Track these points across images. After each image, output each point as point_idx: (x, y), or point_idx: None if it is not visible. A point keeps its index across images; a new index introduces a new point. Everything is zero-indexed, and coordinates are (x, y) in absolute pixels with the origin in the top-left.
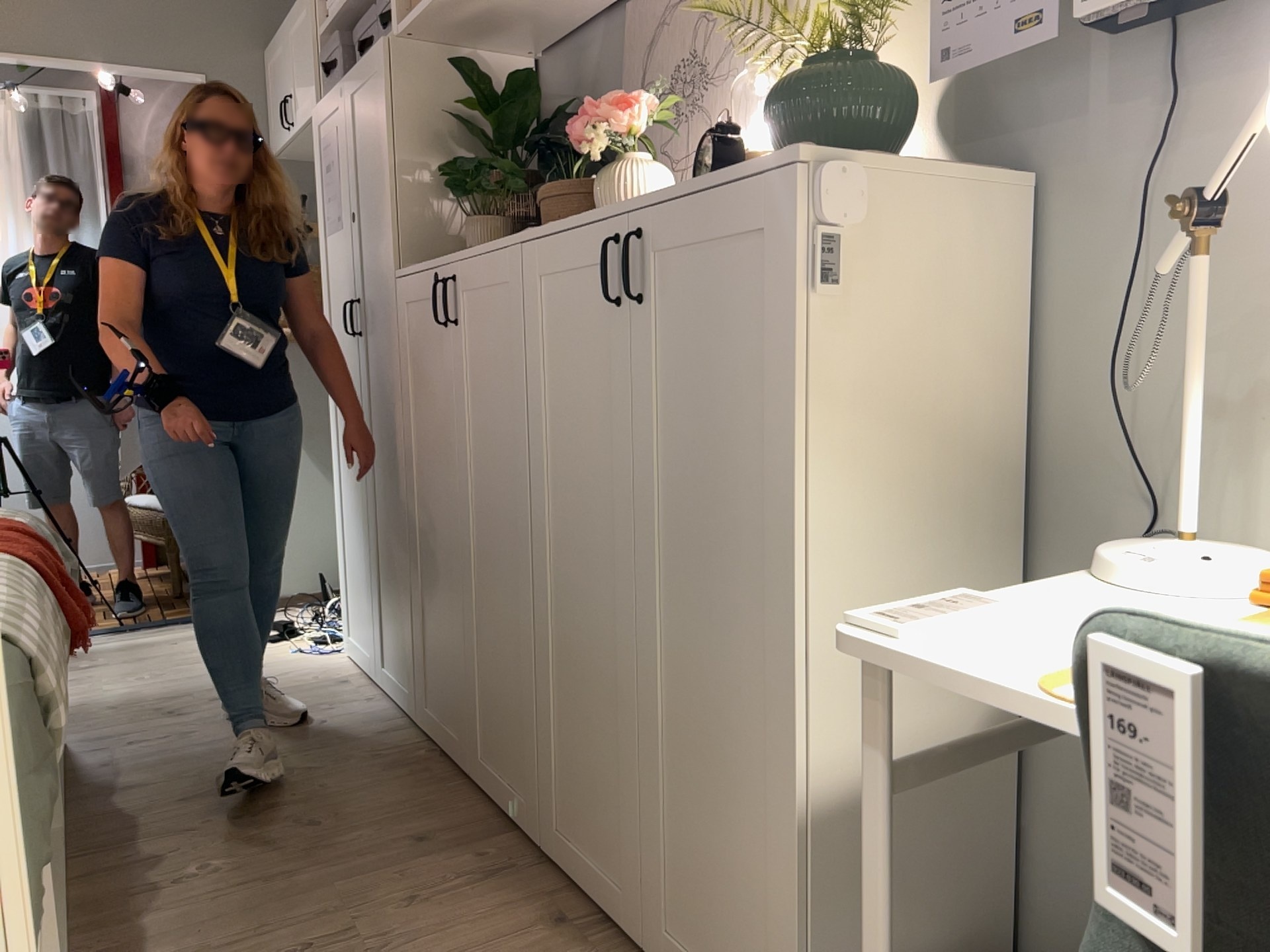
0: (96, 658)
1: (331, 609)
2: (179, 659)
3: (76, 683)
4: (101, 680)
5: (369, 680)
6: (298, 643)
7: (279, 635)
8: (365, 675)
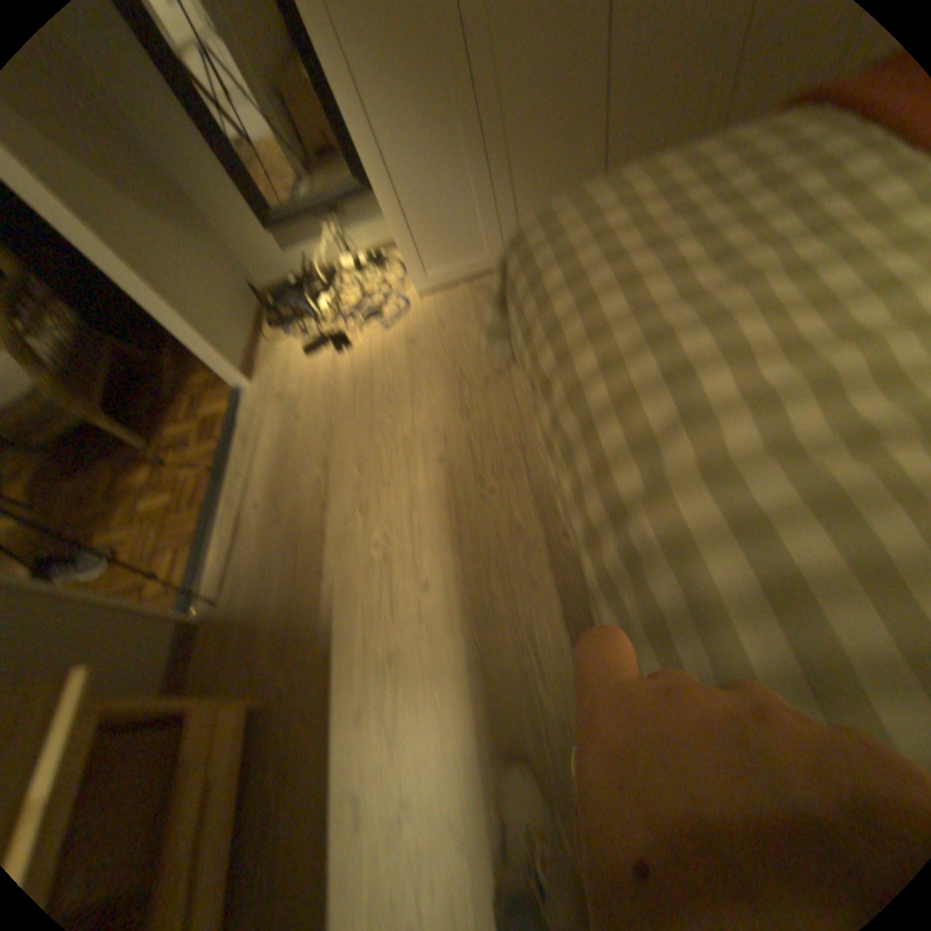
0: (299, 464)
1: (316, 306)
2: (352, 397)
3: (371, 458)
4: (375, 440)
5: (489, 268)
6: (364, 326)
7: (332, 343)
8: (472, 274)
